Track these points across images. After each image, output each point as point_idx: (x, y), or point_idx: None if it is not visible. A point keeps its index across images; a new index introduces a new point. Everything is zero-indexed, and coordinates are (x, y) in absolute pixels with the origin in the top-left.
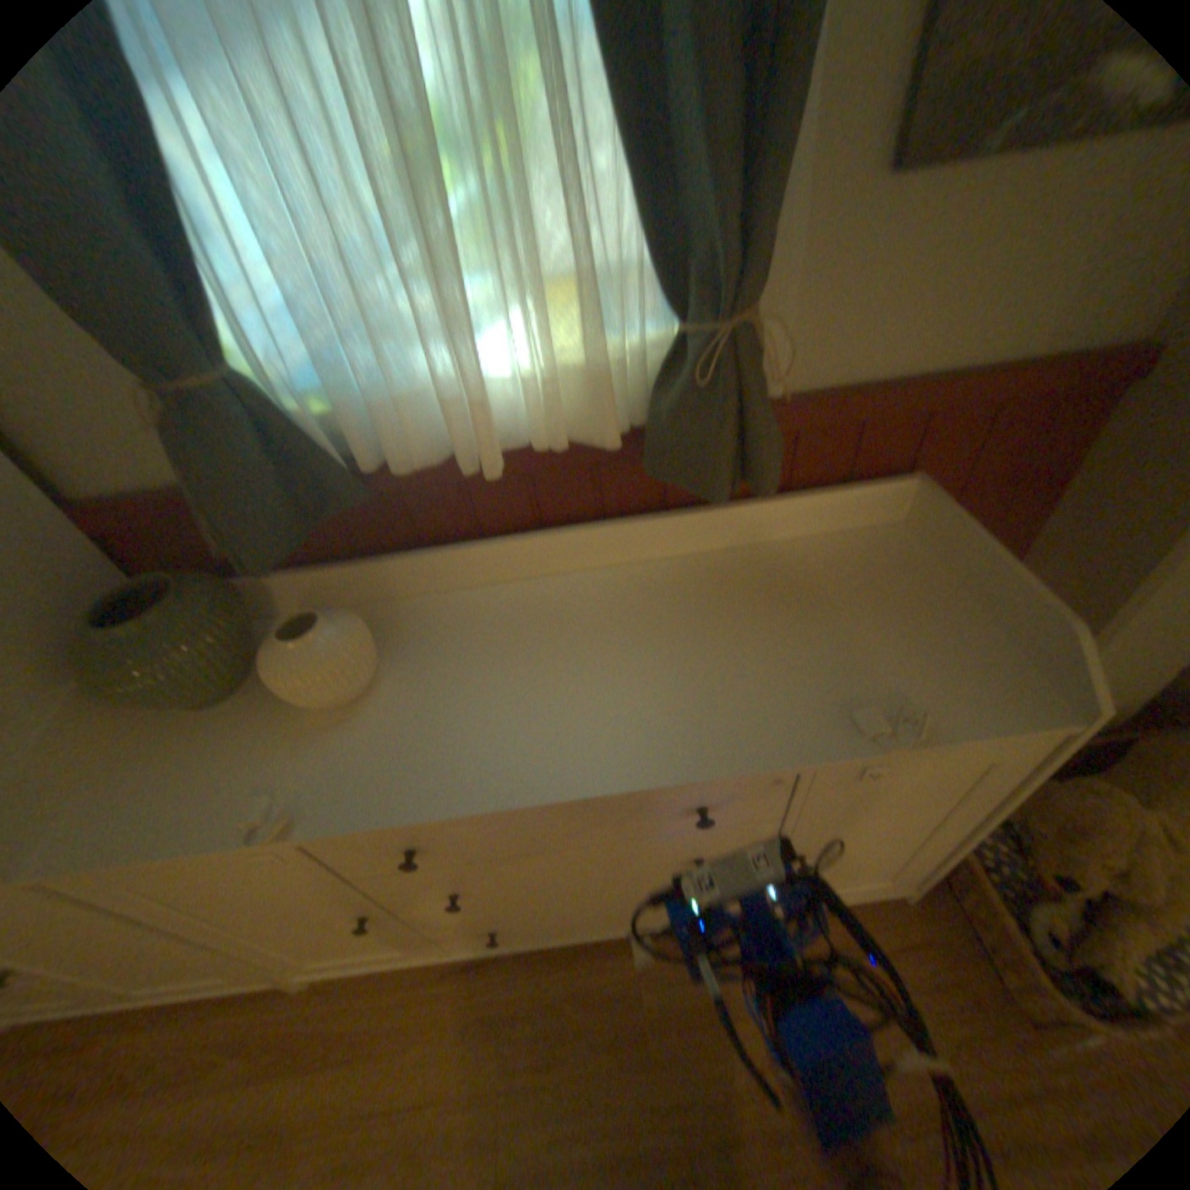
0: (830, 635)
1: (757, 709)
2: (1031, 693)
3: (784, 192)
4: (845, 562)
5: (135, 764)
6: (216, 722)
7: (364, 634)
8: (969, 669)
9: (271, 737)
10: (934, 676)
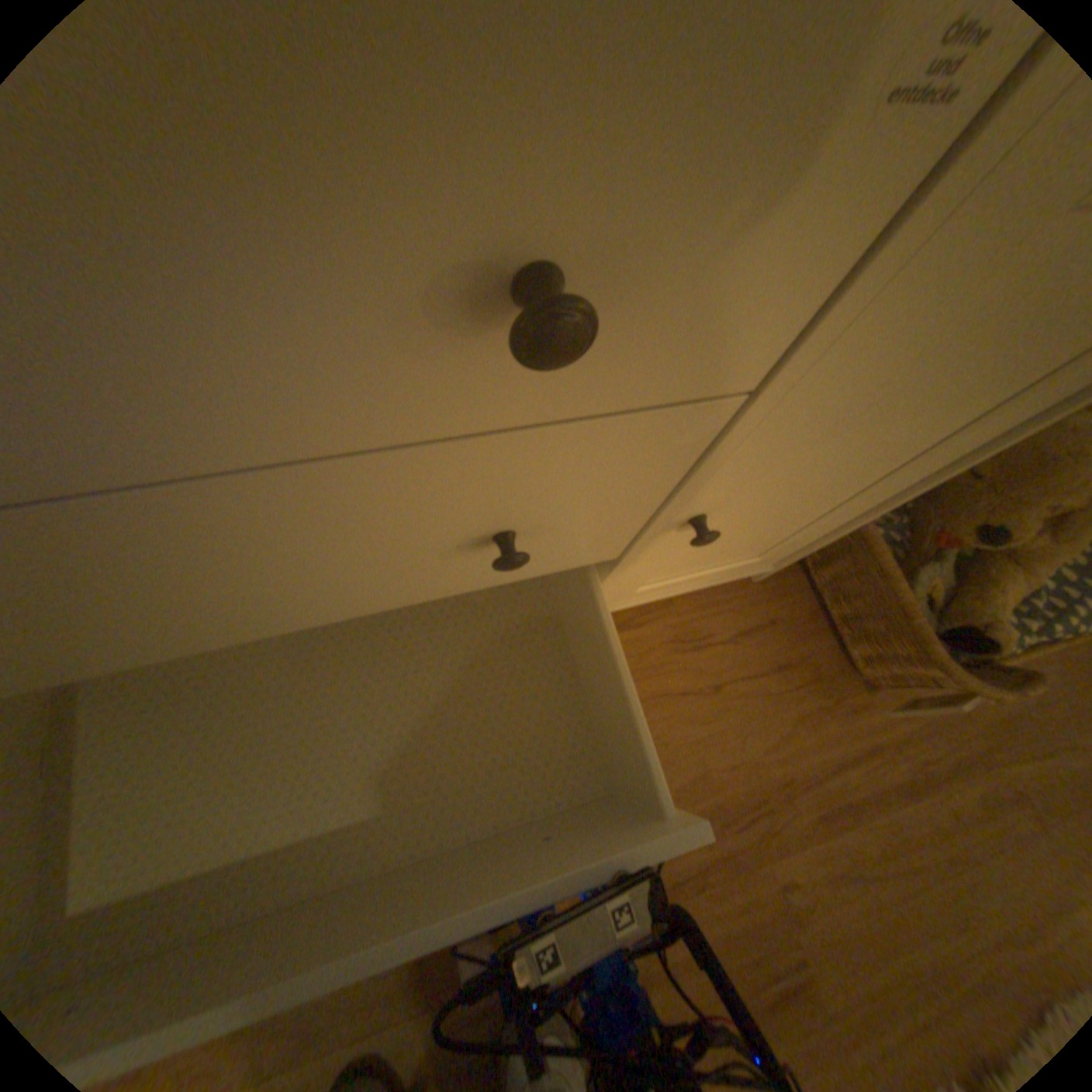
0: None
1: None
2: None
3: None
4: None
5: None
6: None
7: None
8: None
9: None
10: None
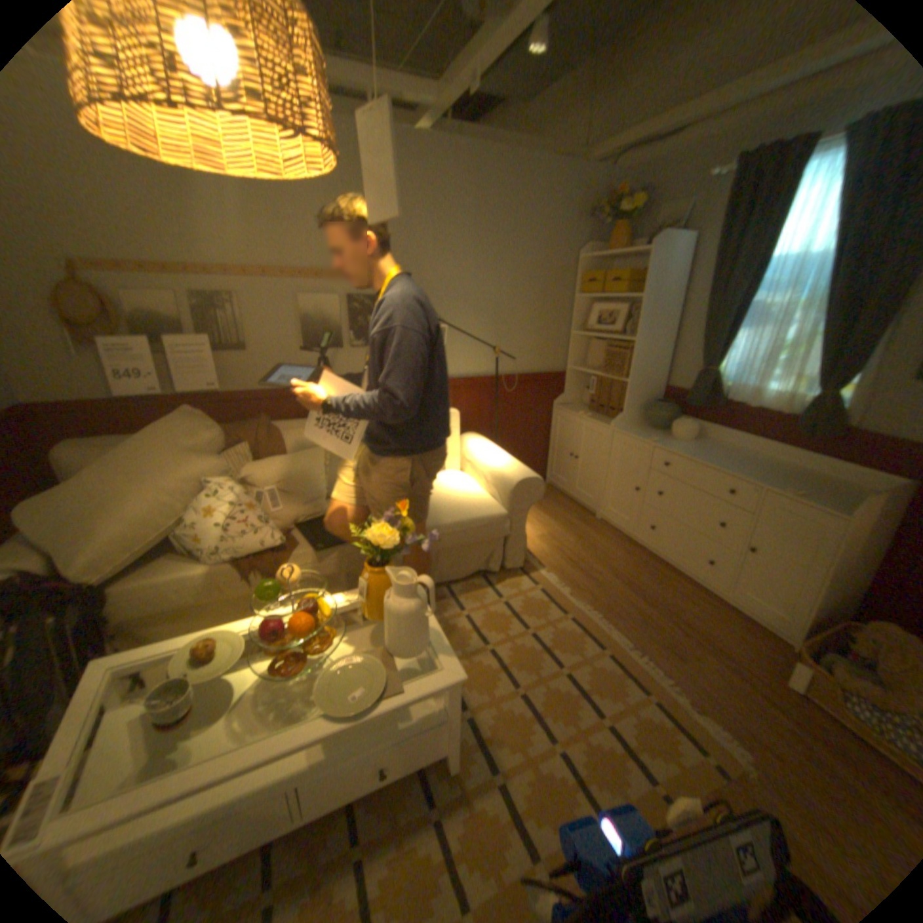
0: (812, 487)
1: (767, 479)
2: (848, 512)
3: (845, 372)
4: (853, 490)
5: (637, 429)
6: (654, 432)
7: (696, 429)
8: (840, 505)
9: (662, 437)
10: (826, 500)
